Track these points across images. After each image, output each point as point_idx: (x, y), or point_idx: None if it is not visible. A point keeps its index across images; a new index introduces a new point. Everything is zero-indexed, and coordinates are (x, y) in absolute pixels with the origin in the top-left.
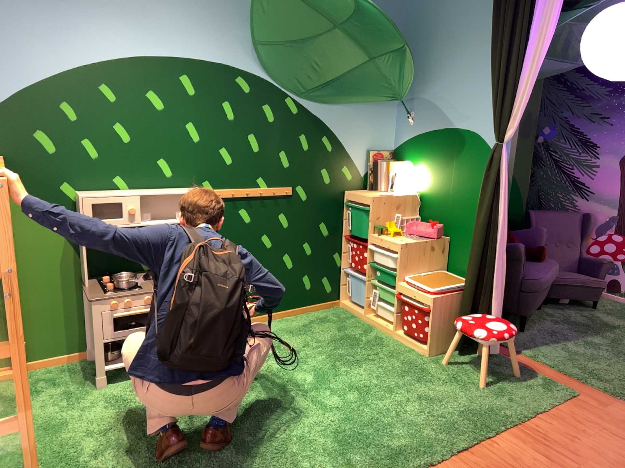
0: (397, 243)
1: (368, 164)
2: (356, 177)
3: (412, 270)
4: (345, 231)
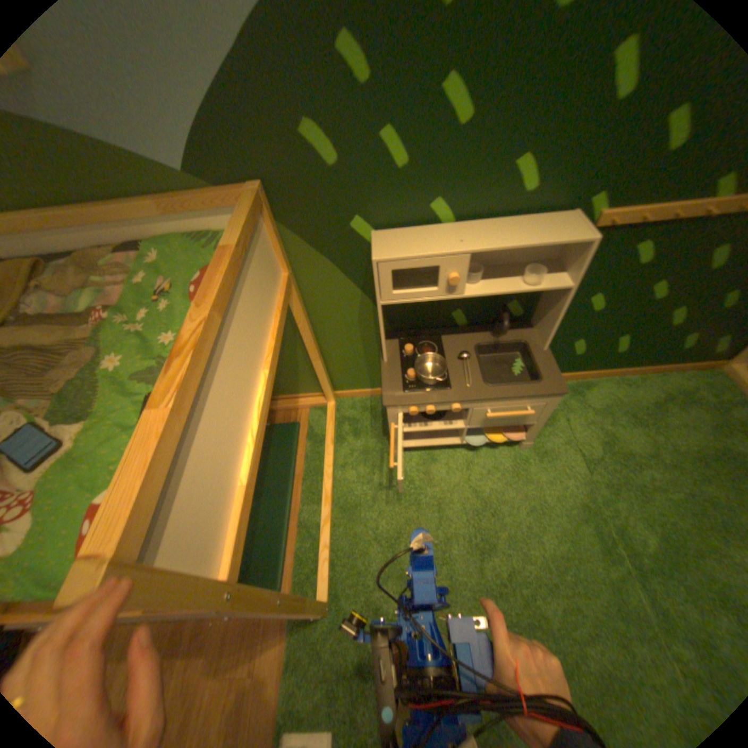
0: None
1: None
2: None
3: None
4: None
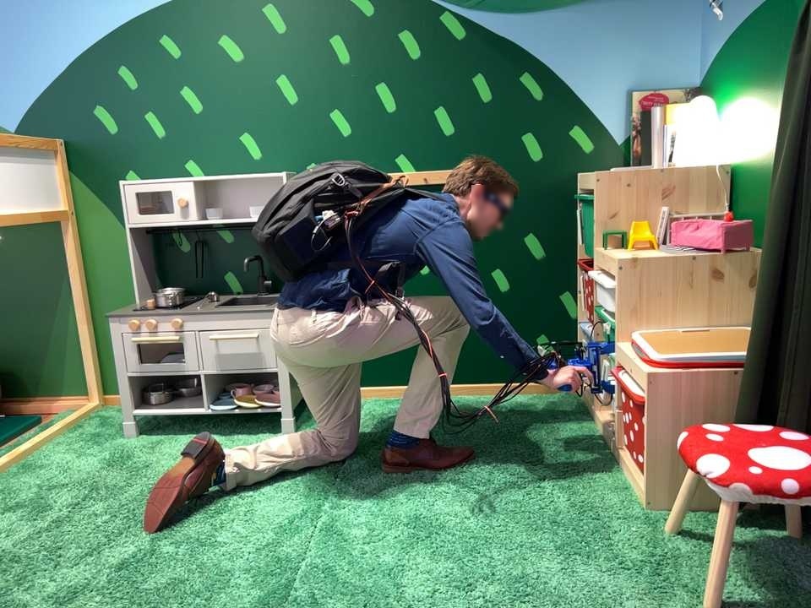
0: (622, 258)
1: (632, 116)
2: (606, 144)
3: (662, 321)
4: (583, 252)
